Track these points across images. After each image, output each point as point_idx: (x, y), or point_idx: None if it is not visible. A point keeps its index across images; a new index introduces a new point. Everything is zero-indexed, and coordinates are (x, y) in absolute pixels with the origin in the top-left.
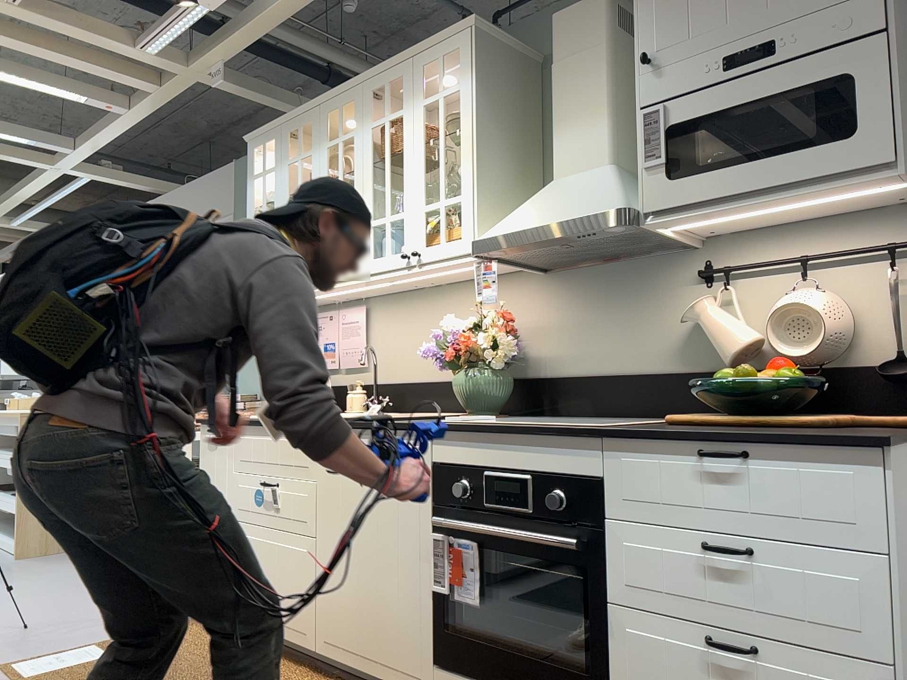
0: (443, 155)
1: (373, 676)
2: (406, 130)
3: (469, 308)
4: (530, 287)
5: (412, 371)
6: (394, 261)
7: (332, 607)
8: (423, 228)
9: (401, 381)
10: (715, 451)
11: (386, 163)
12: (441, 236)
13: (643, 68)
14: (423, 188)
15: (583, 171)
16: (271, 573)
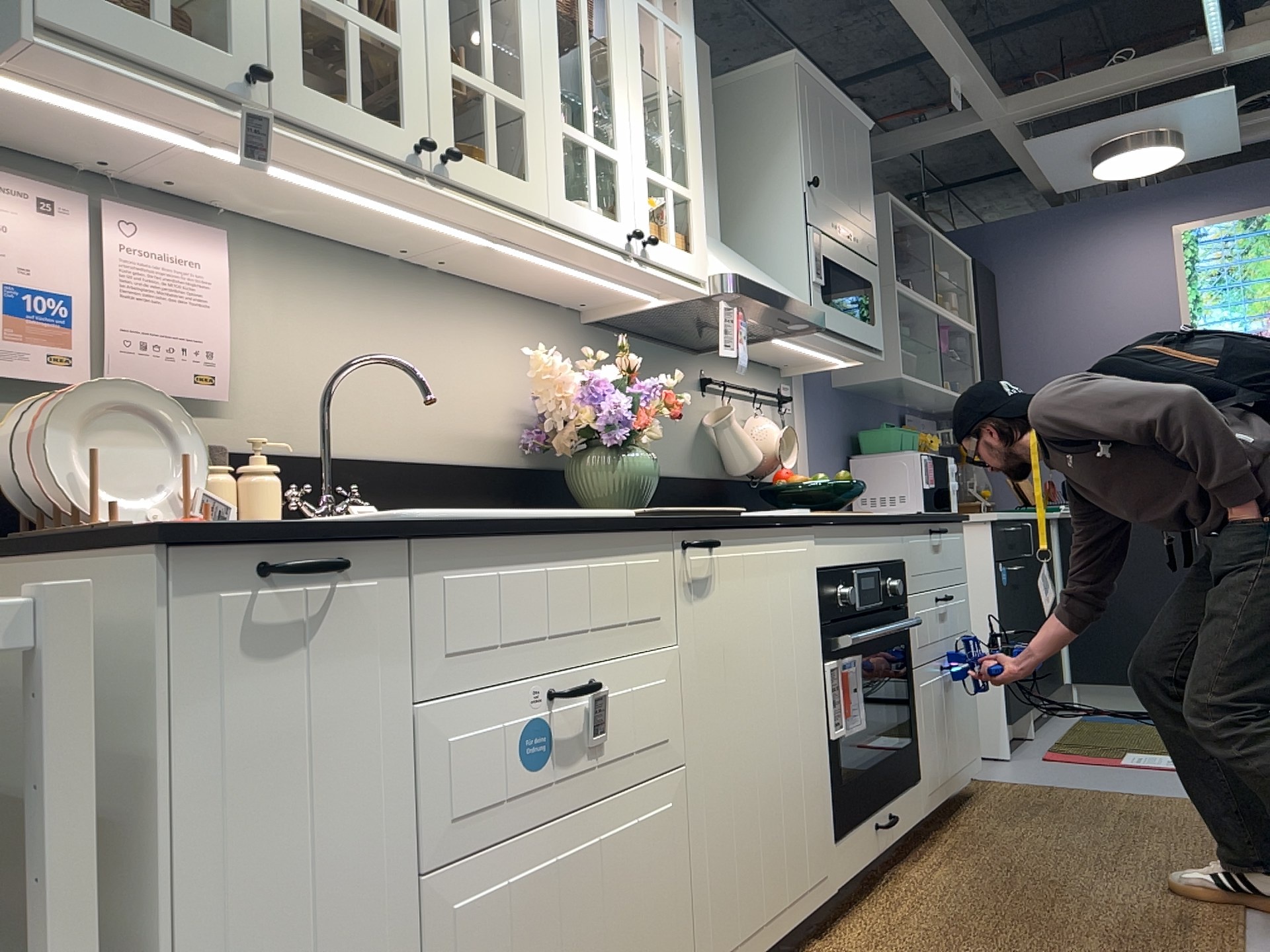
0: (668, 111)
1: (780, 939)
2: (616, 13)
3: (484, 336)
4: (569, 336)
5: (364, 433)
6: (608, 230)
7: (723, 881)
8: (649, 205)
9: (337, 454)
10: (937, 529)
11: (582, 33)
12: (673, 236)
13: (808, 187)
14: (645, 140)
15: (709, 235)
16: (588, 932)
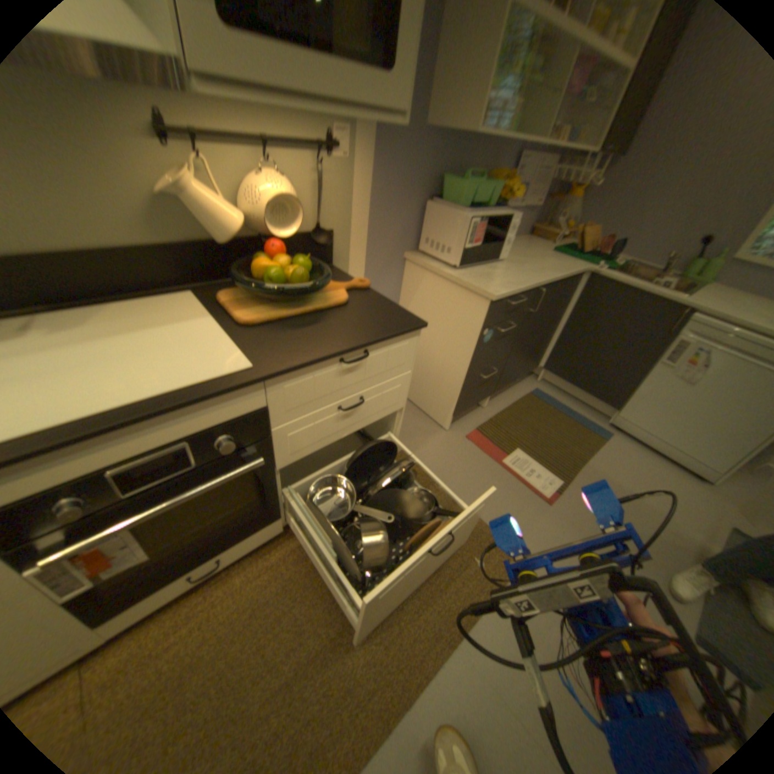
0: None
1: None
2: None
3: None
4: None
5: None
6: None
7: None
8: None
9: None
10: (350, 355)
11: None
12: None
13: None
14: None
15: None
16: None
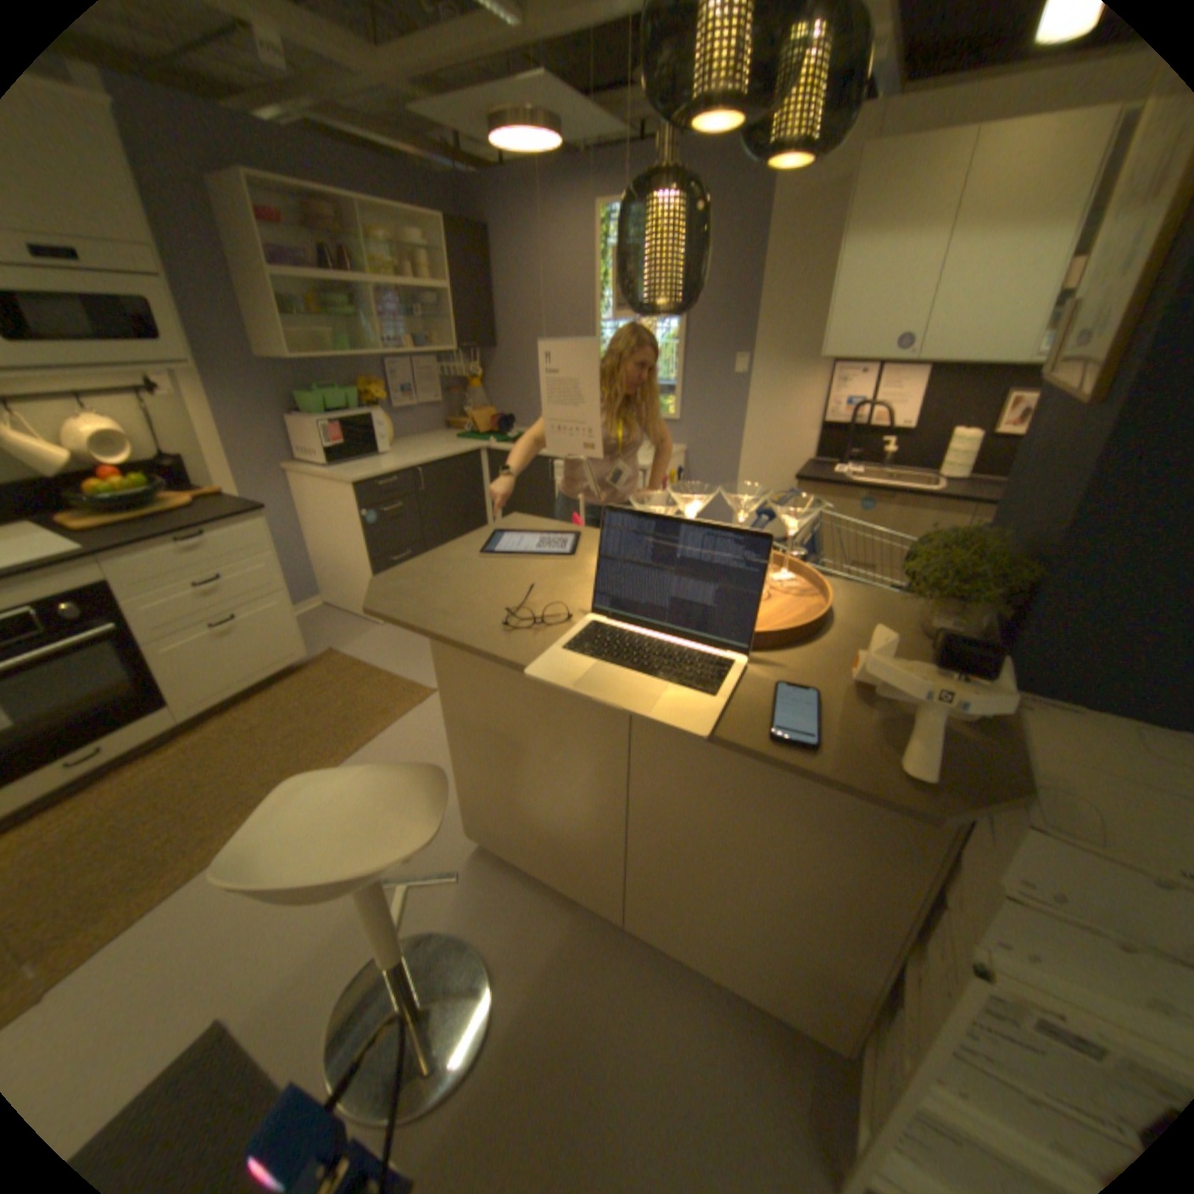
0: None
1: None
2: None
3: None
4: None
5: None
6: None
7: None
8: None
9: None
10: (184, 537)
11: None
12: None
13: None
14: None
15: None
16: None
